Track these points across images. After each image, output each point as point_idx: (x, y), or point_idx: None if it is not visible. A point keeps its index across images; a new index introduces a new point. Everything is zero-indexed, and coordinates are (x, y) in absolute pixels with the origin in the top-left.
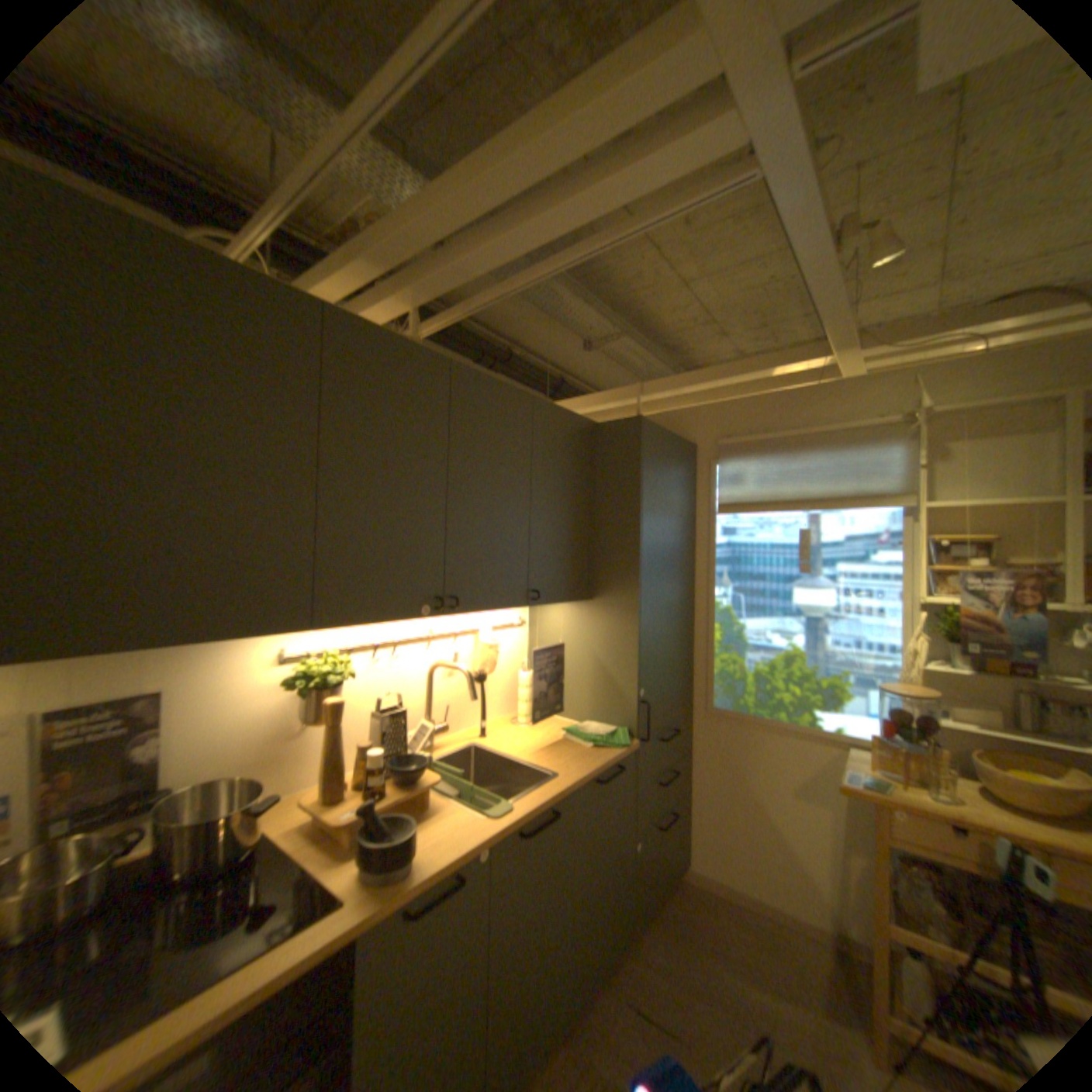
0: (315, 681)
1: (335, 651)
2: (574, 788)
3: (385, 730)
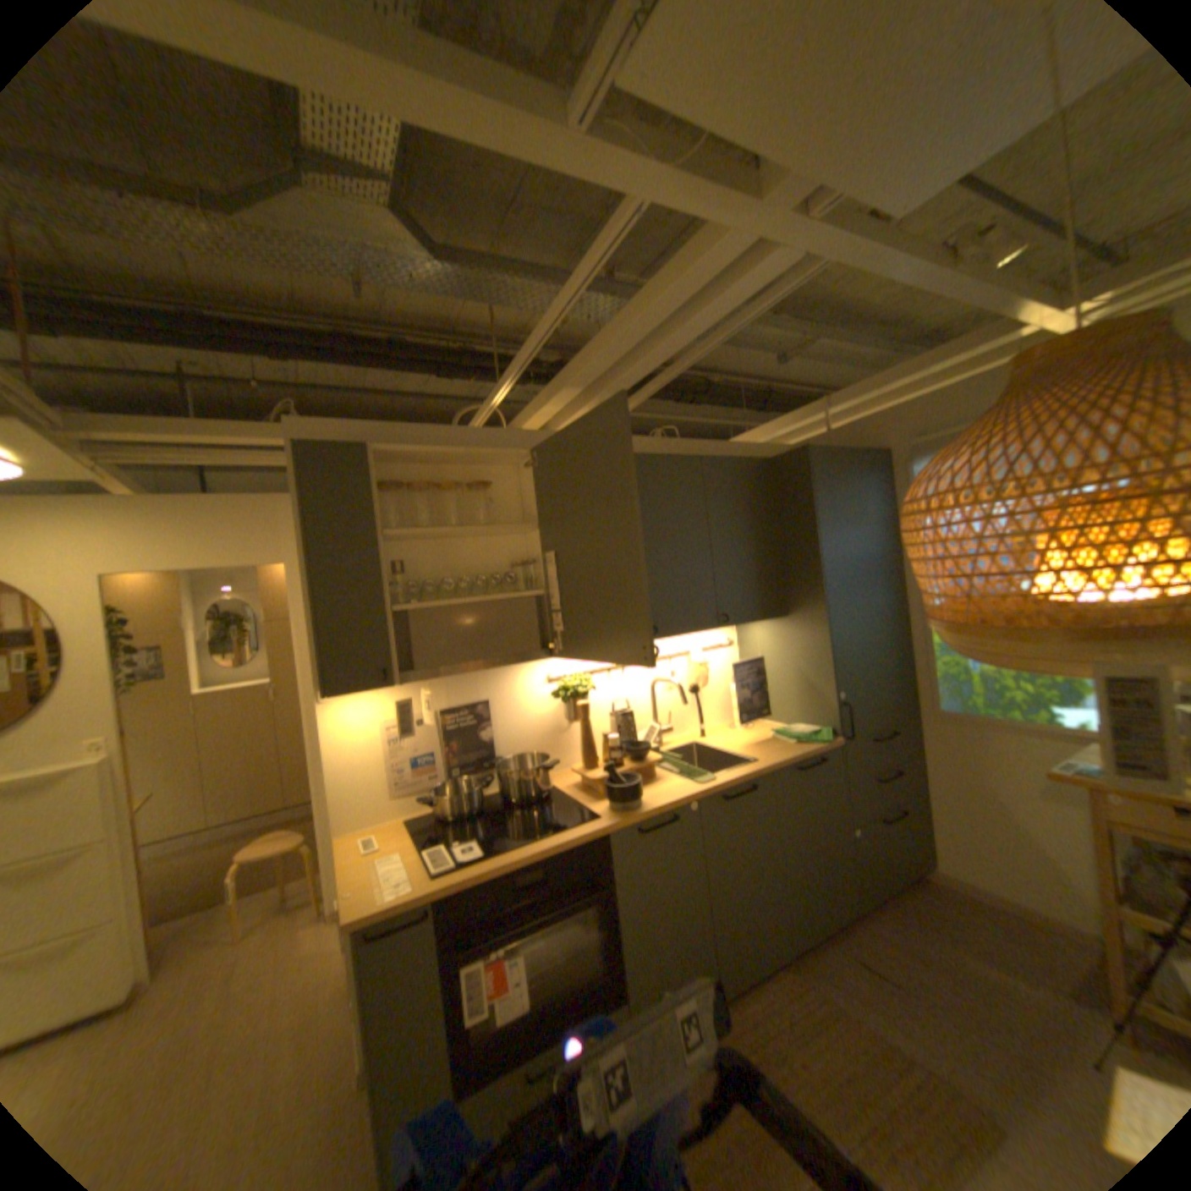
0: (569, 692)
1: (580, 673)
2: (770, 770)
3: (622, 728)
